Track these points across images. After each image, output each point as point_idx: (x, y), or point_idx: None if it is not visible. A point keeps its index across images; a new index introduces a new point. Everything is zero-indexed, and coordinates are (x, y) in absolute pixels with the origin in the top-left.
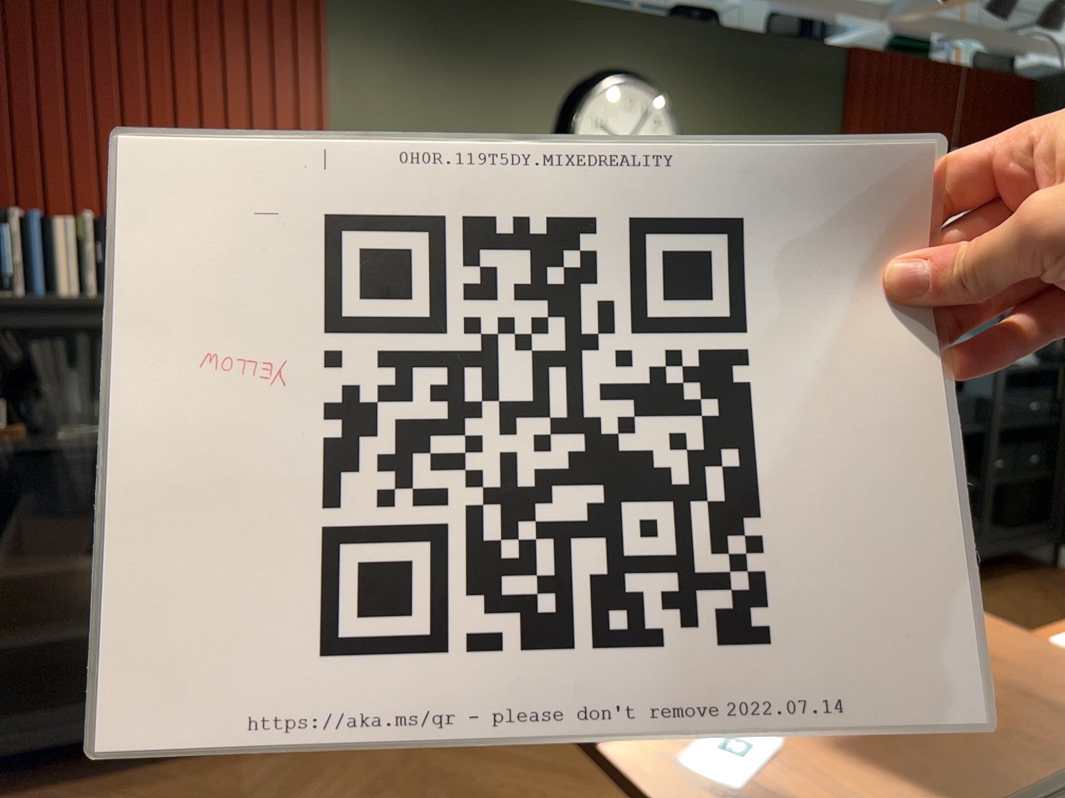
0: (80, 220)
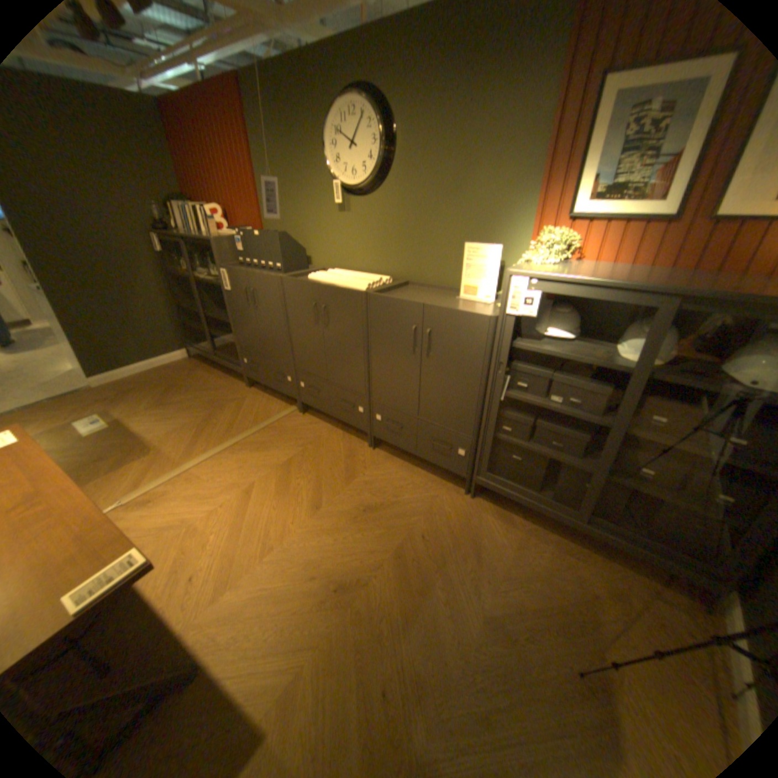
0: (189, 206)
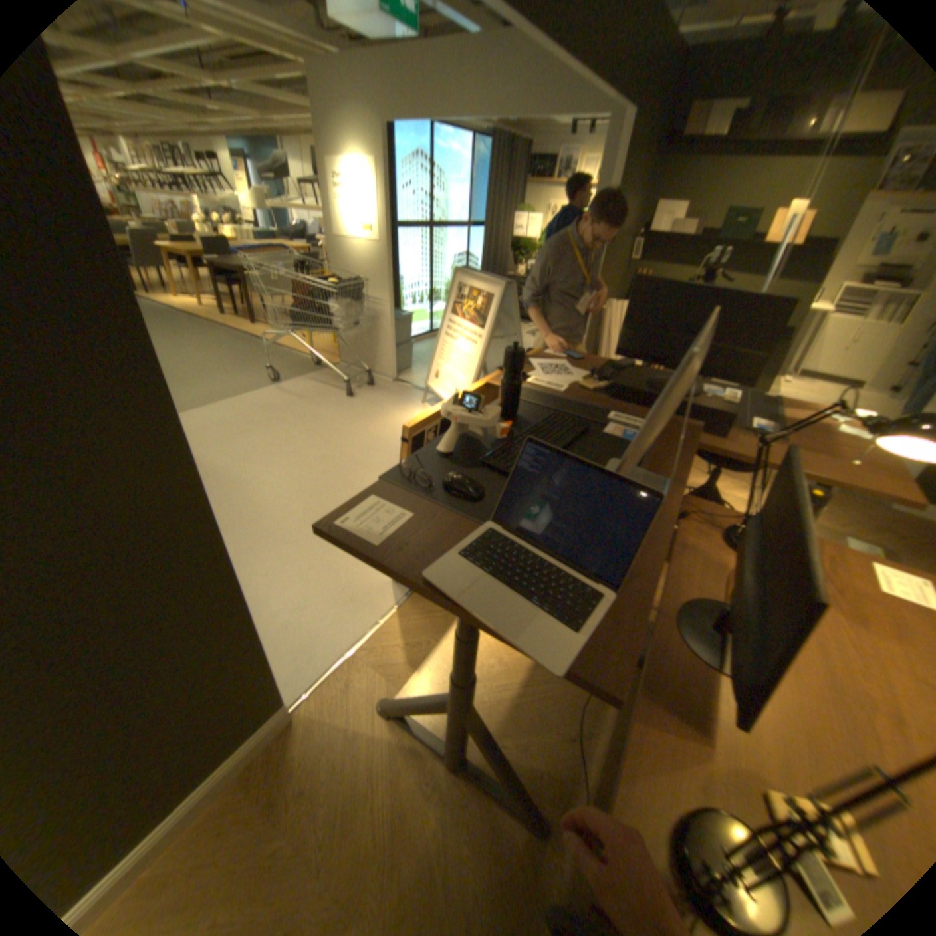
0: None
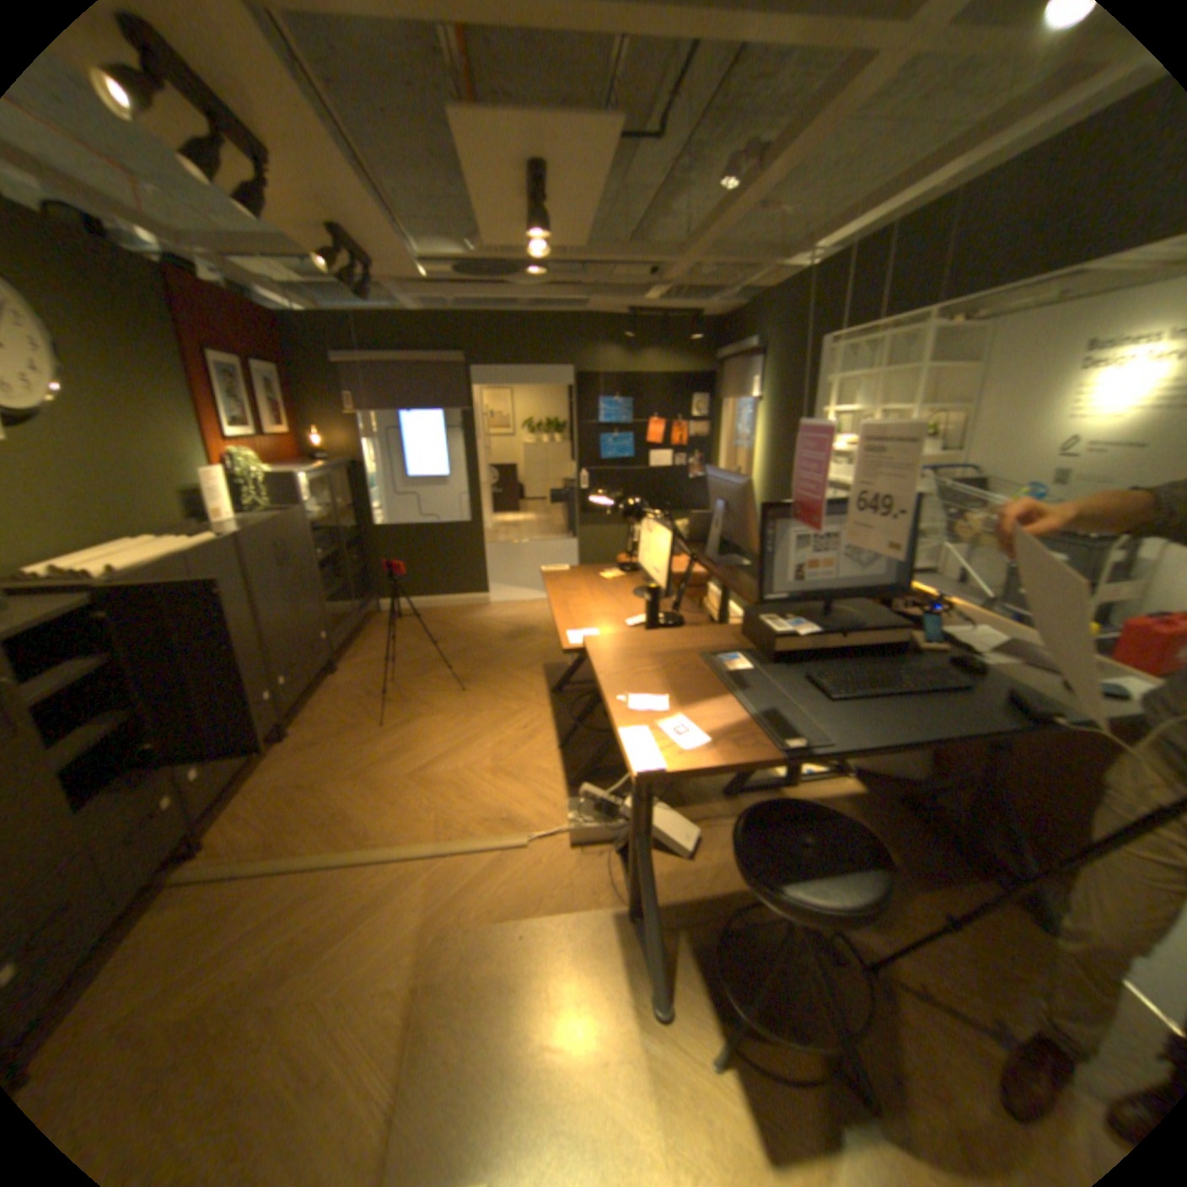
0: None
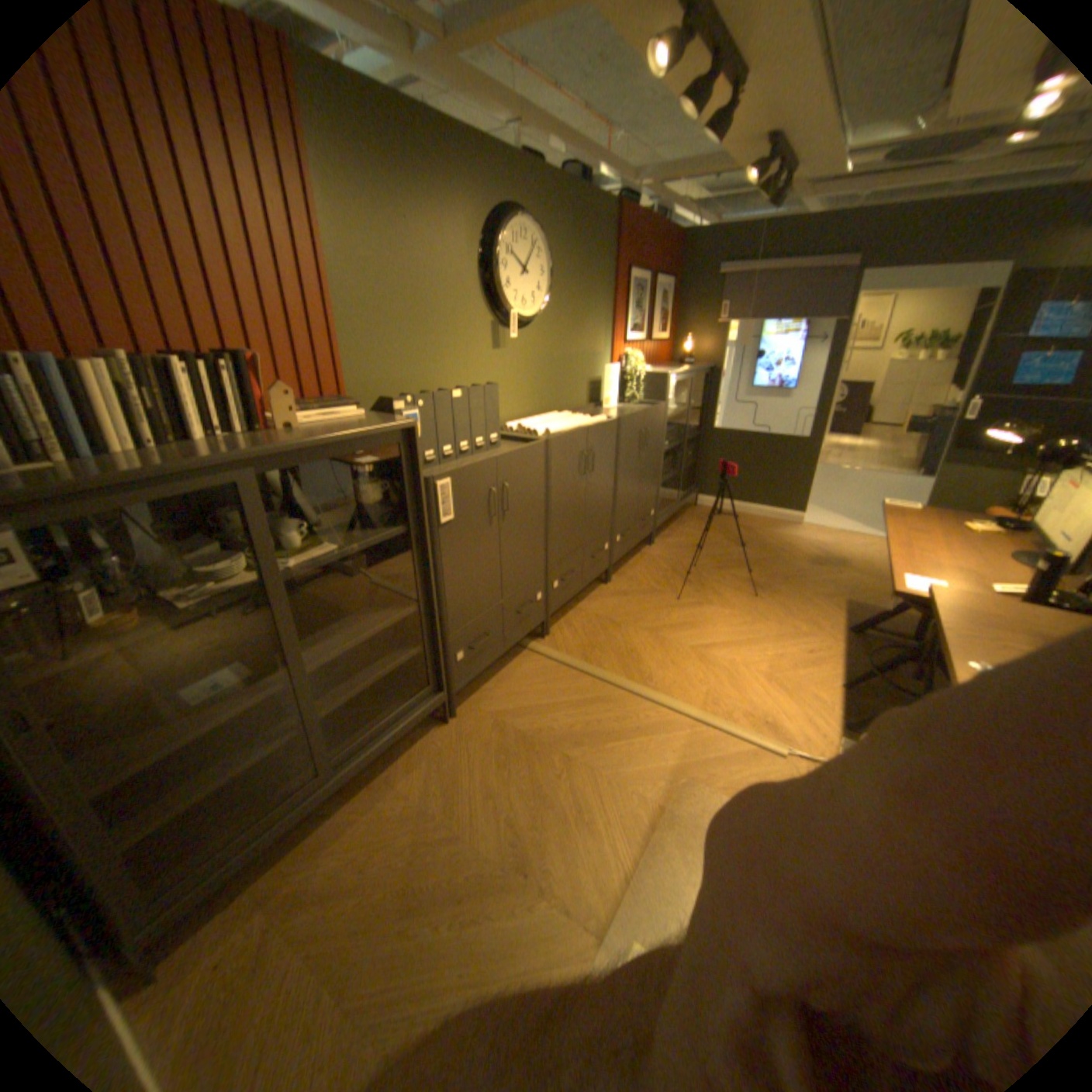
0: (118, 361)
